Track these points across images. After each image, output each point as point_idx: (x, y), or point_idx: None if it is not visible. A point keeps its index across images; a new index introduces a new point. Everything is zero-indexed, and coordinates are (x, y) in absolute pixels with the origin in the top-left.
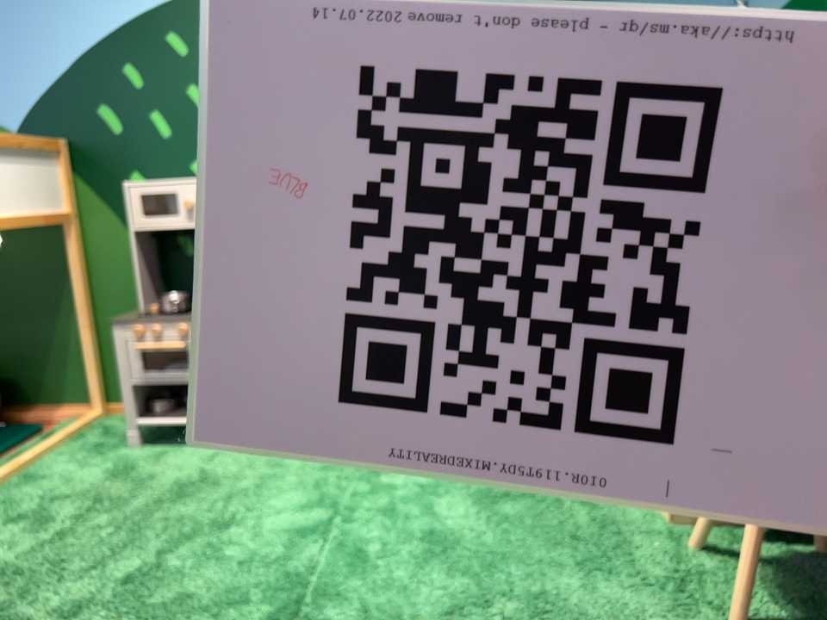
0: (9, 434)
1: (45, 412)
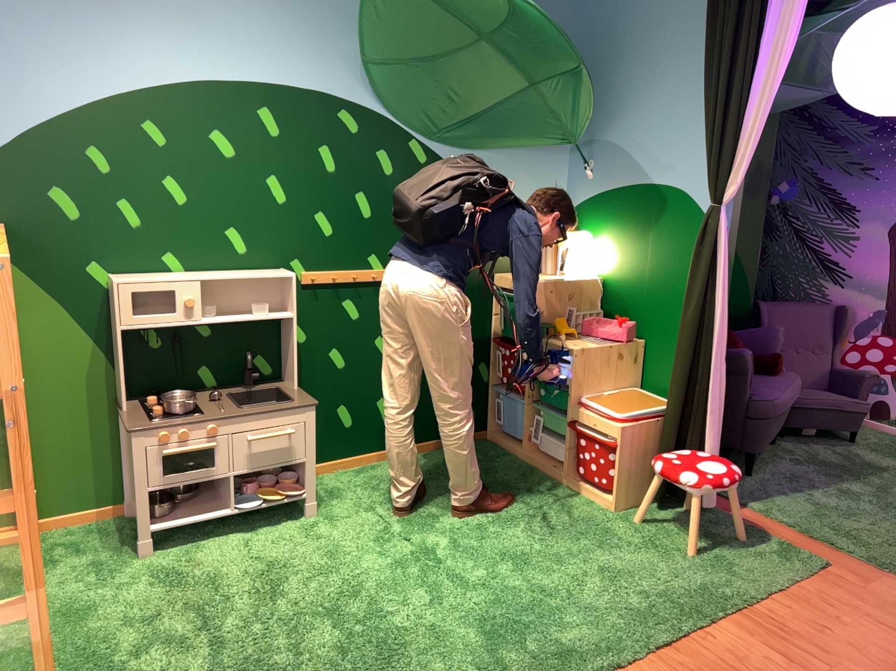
0: None
1: None
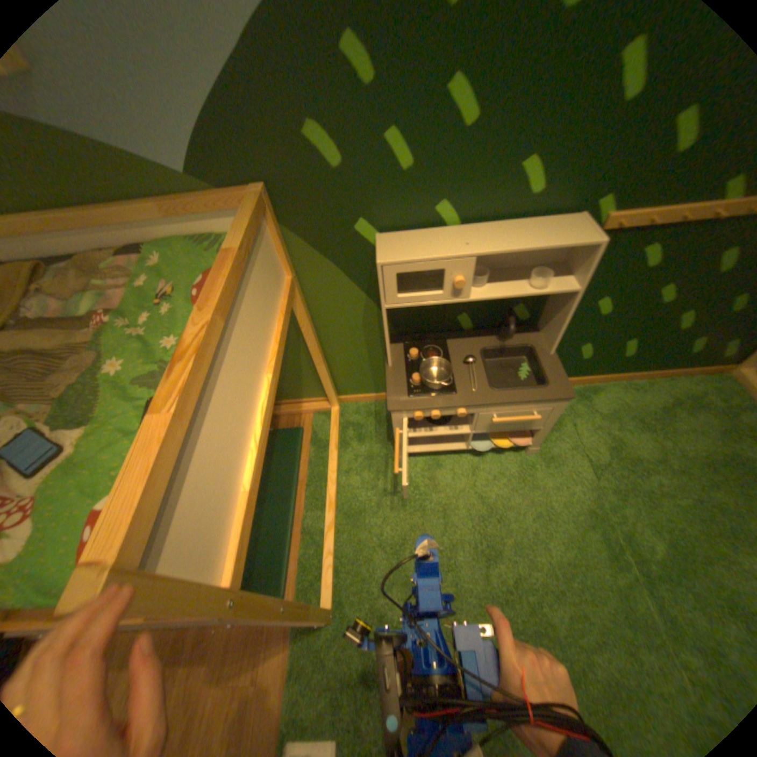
0: (290, 440)
1: (296, 404)
